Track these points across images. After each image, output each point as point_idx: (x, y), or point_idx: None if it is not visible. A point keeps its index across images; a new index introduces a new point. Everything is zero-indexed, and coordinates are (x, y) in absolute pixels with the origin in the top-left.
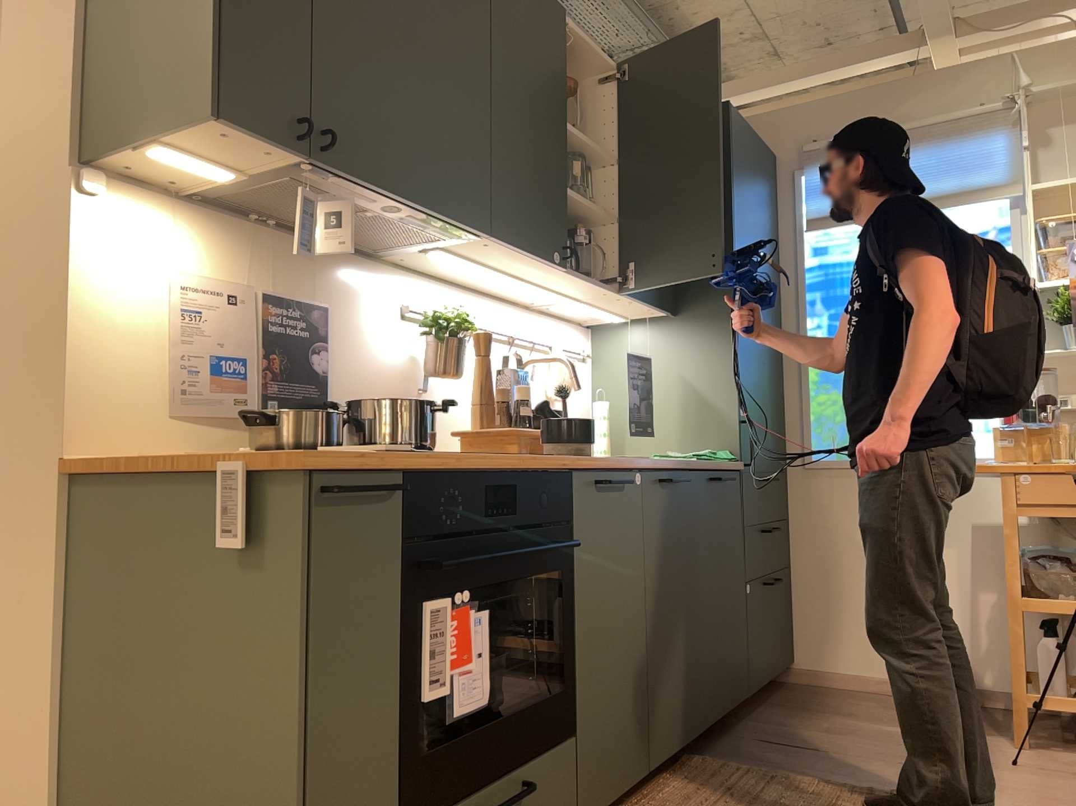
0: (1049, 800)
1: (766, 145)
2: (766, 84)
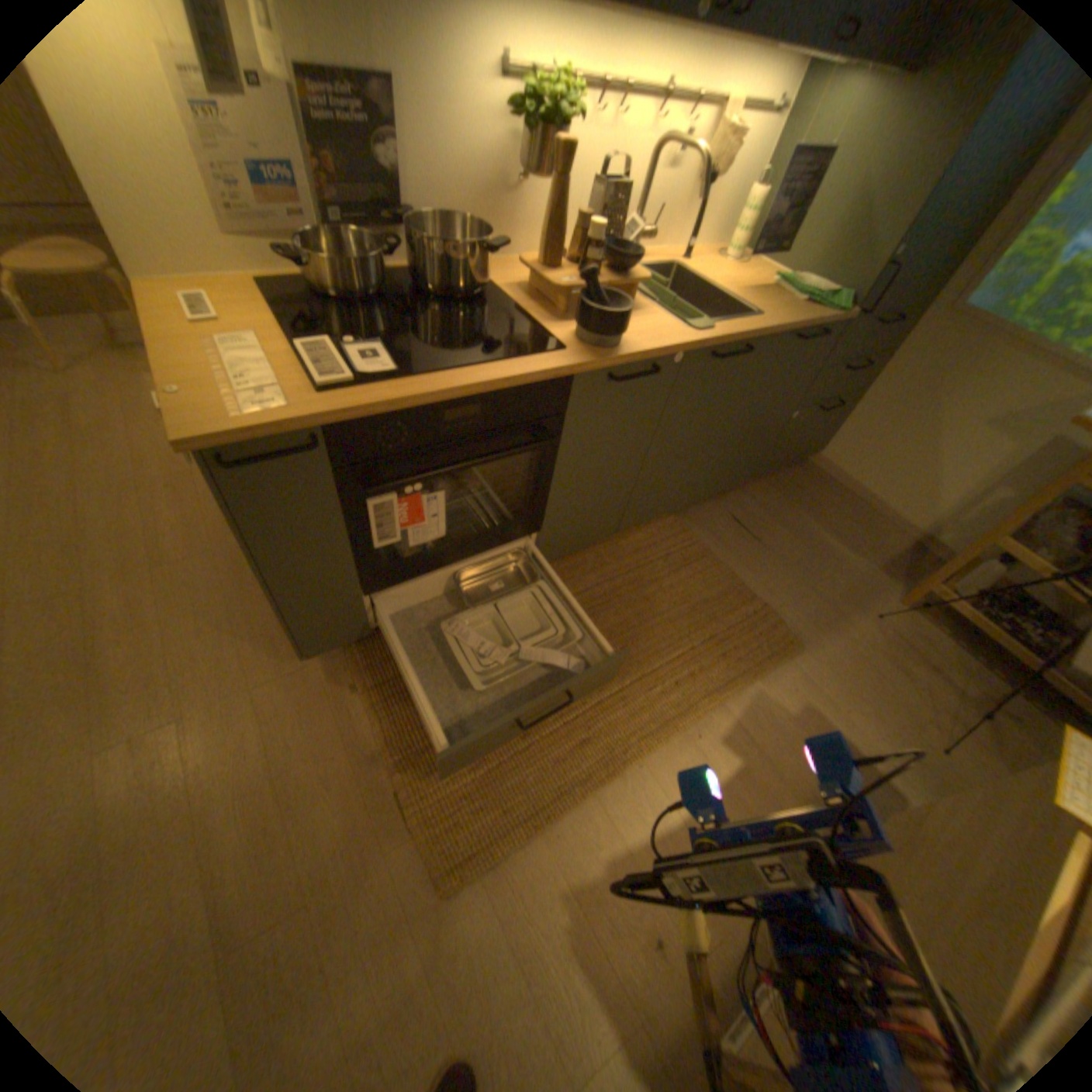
0: (863, 658)
1: None
2: None
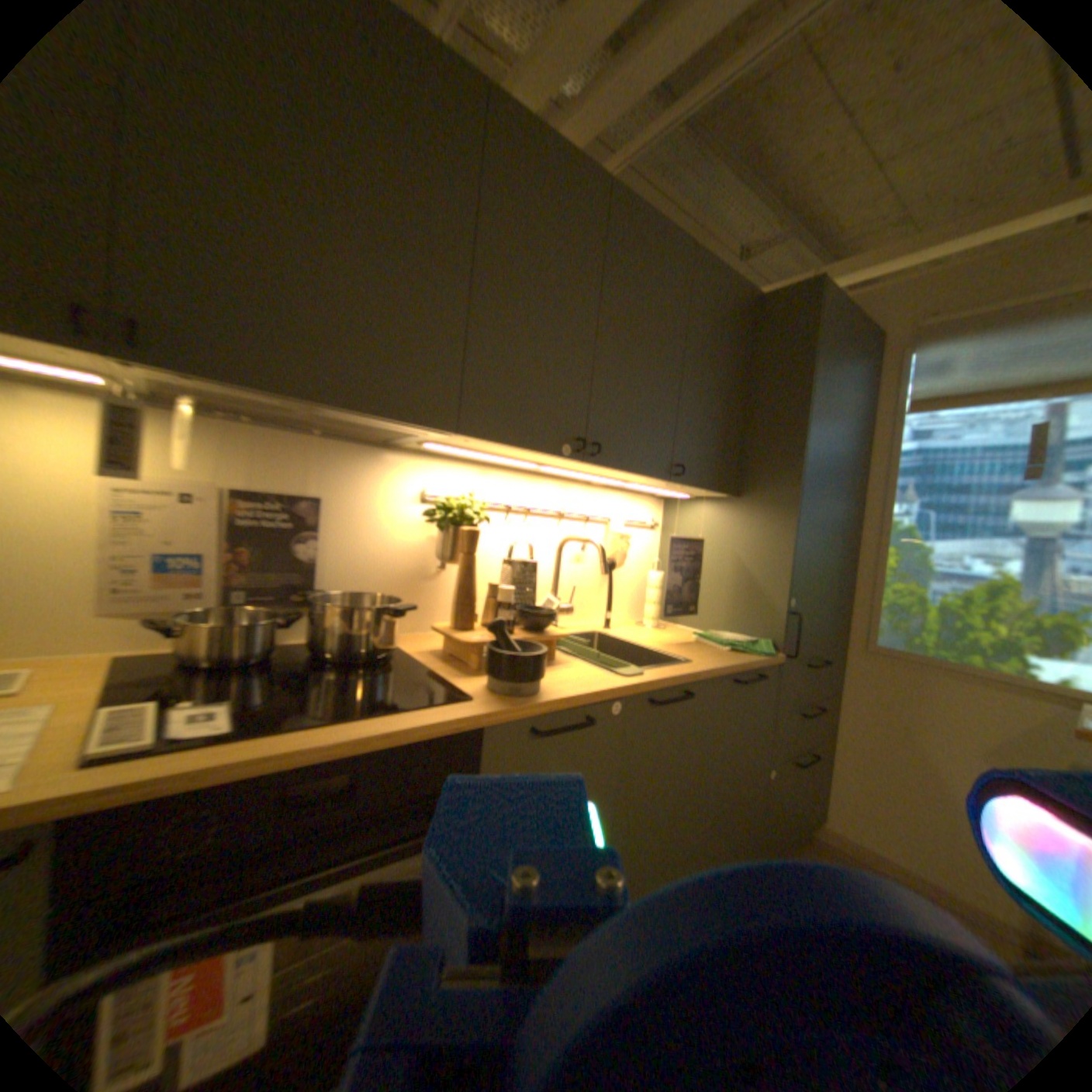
0: None
1: (875, 317)
2: (886, 251)
